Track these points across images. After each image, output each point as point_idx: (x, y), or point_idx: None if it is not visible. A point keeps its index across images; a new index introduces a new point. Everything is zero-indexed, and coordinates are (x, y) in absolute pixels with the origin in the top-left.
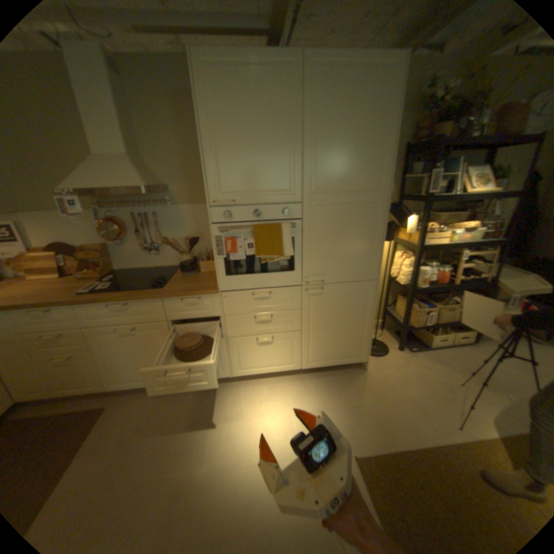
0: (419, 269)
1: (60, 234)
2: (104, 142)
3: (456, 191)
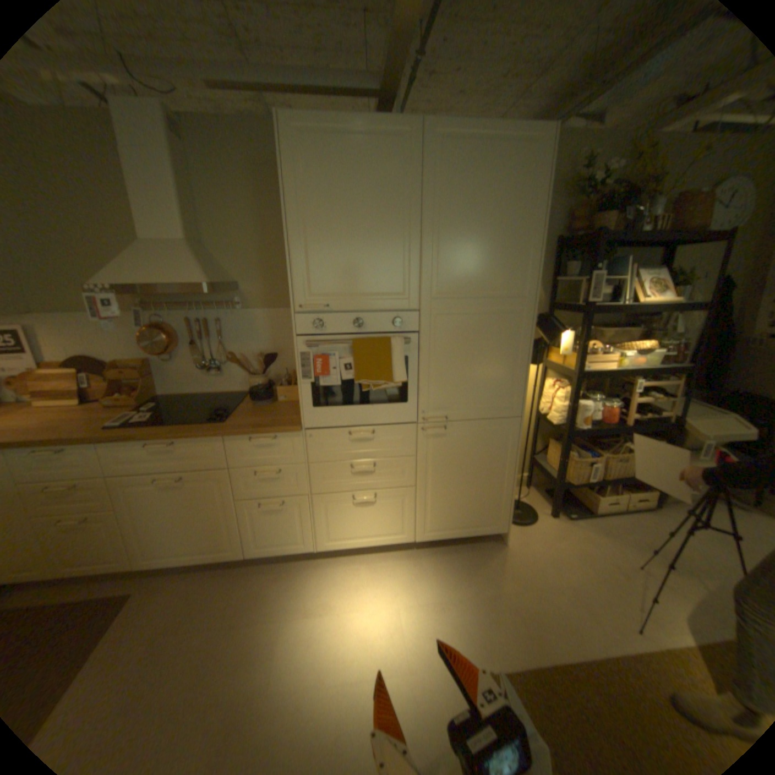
0: (577, 404)
1: (83, 346)
2: (154, 225)
3: (623, 301)
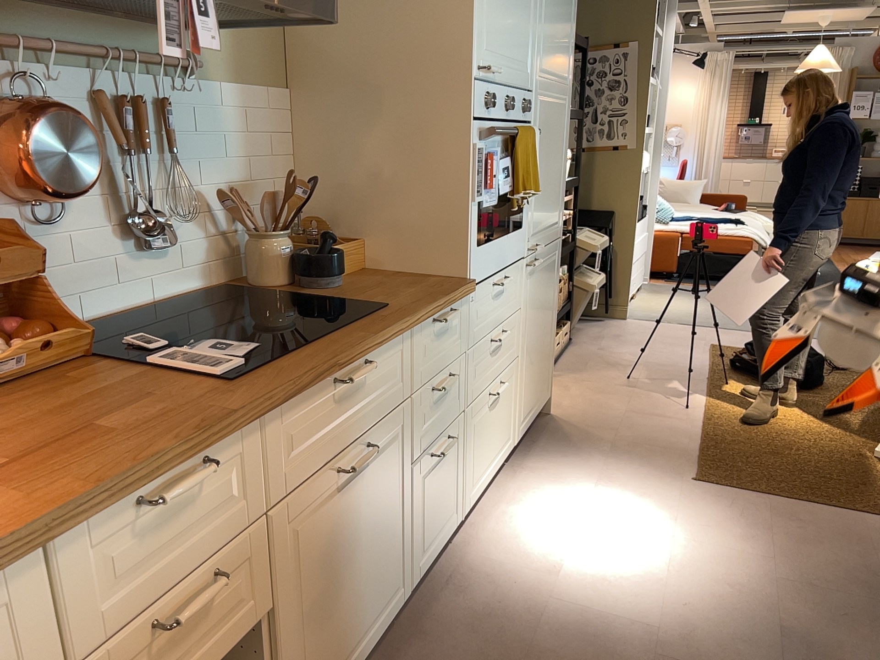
0: None
1: None
2: None
3: None
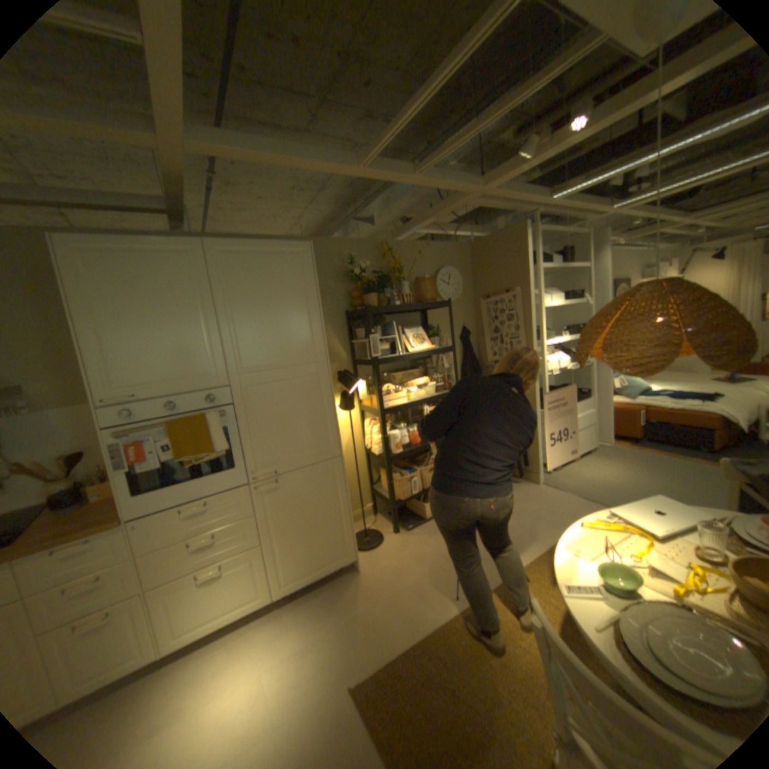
0: (388, 435)
1: None
2: None
3: (398, 353)
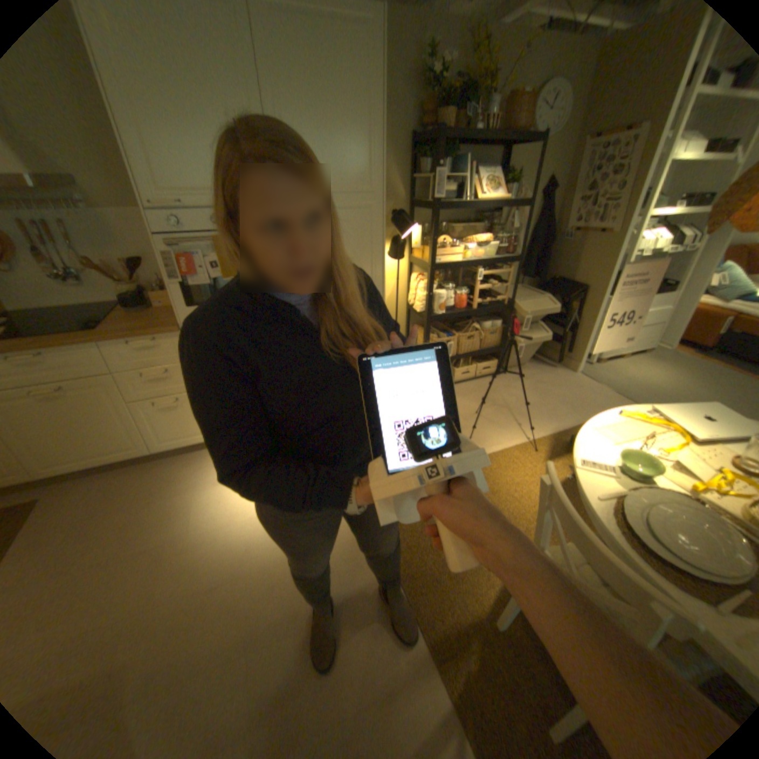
0: (433, 294)
1: None
2: None
3: (465, 198)
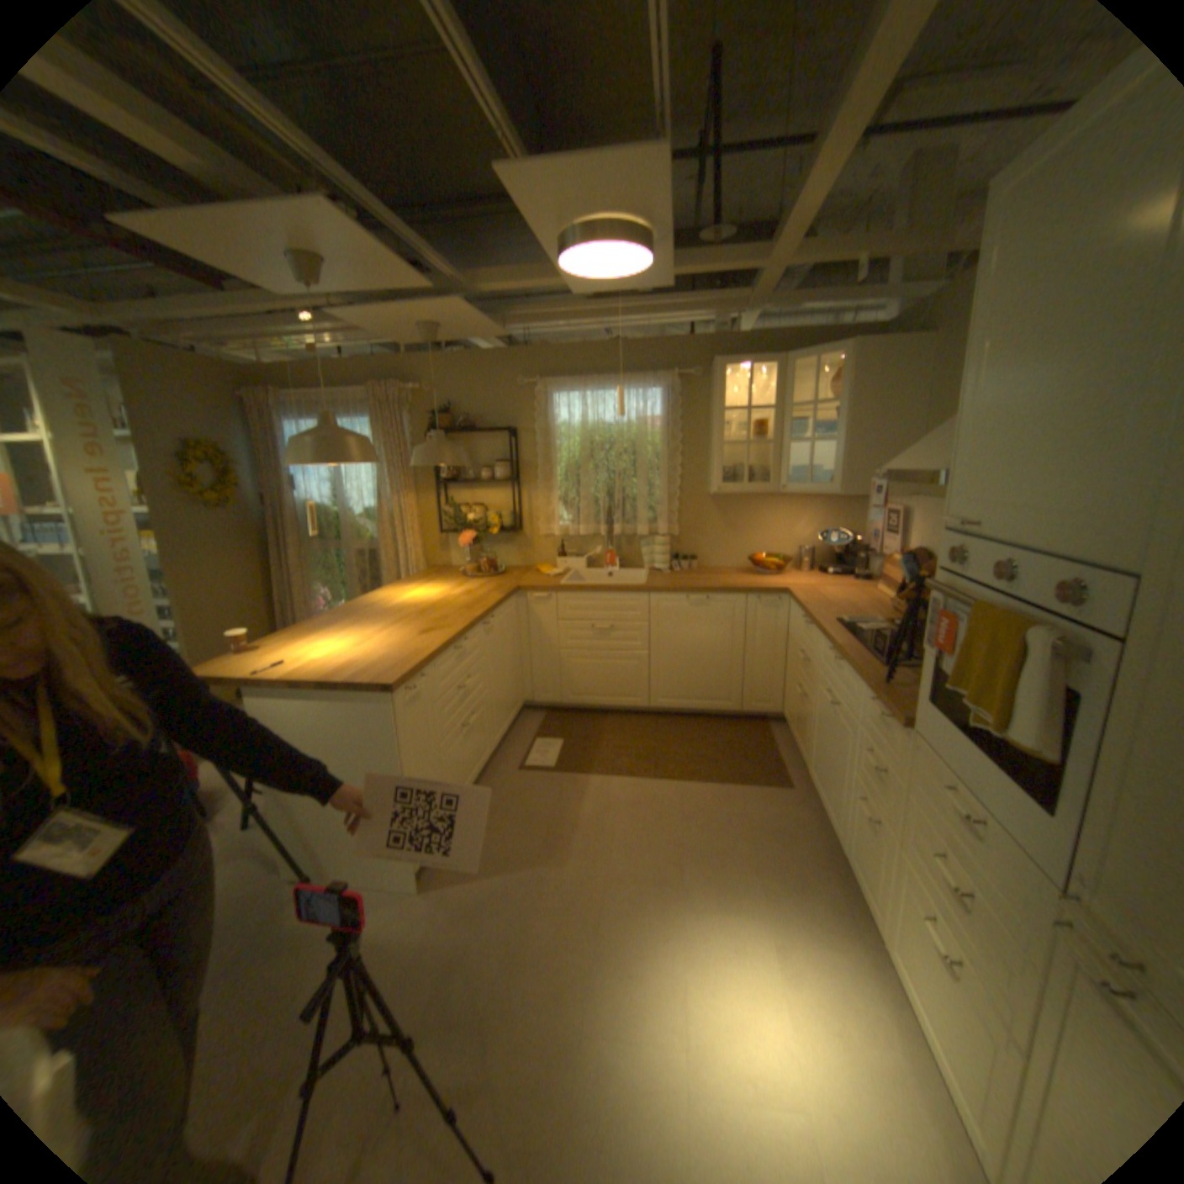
0: None
1: (931, 538)
2: None
3: None
